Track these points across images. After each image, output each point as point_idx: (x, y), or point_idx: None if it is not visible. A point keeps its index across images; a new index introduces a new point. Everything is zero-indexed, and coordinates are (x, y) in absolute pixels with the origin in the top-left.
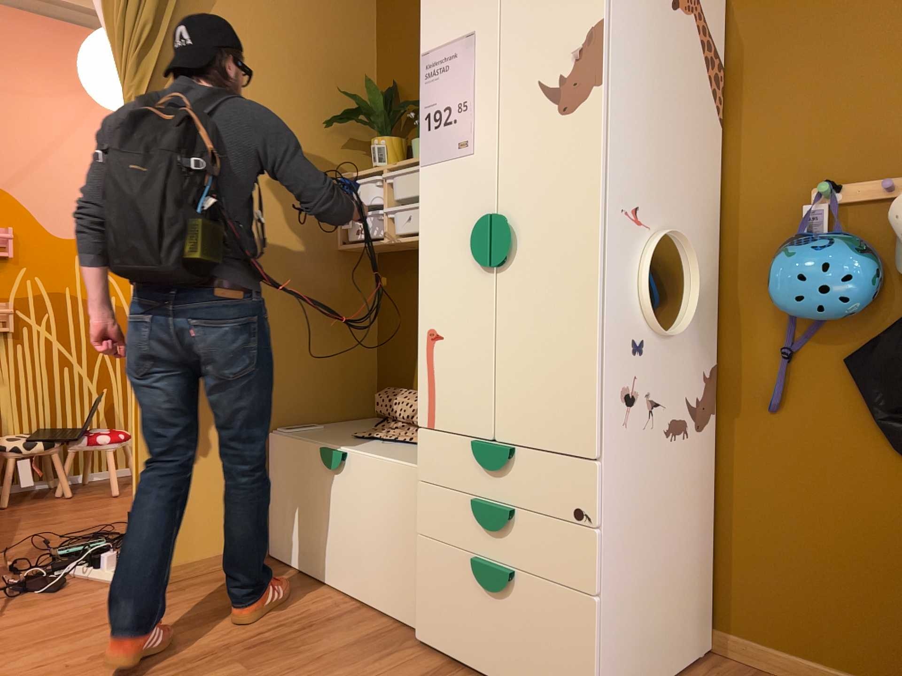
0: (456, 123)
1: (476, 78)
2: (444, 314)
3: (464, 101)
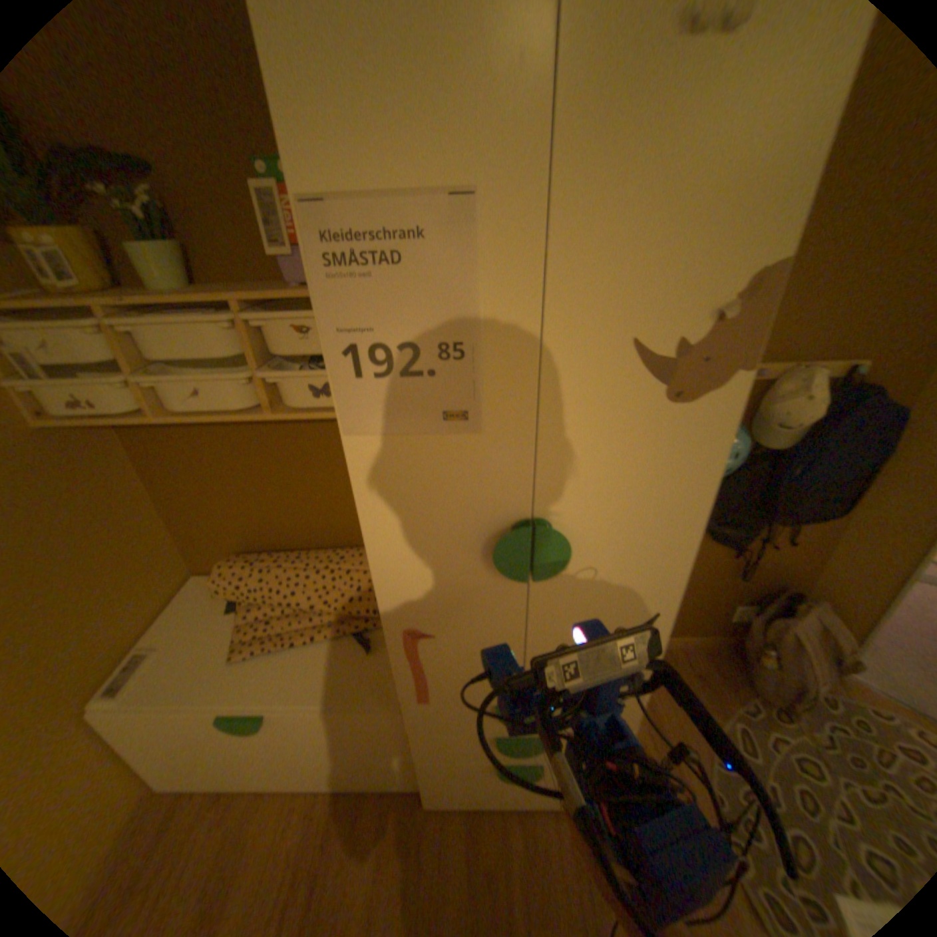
0: (436, 376)
1: (484, 299)
2: (436, 617)
3: (457, 340)
